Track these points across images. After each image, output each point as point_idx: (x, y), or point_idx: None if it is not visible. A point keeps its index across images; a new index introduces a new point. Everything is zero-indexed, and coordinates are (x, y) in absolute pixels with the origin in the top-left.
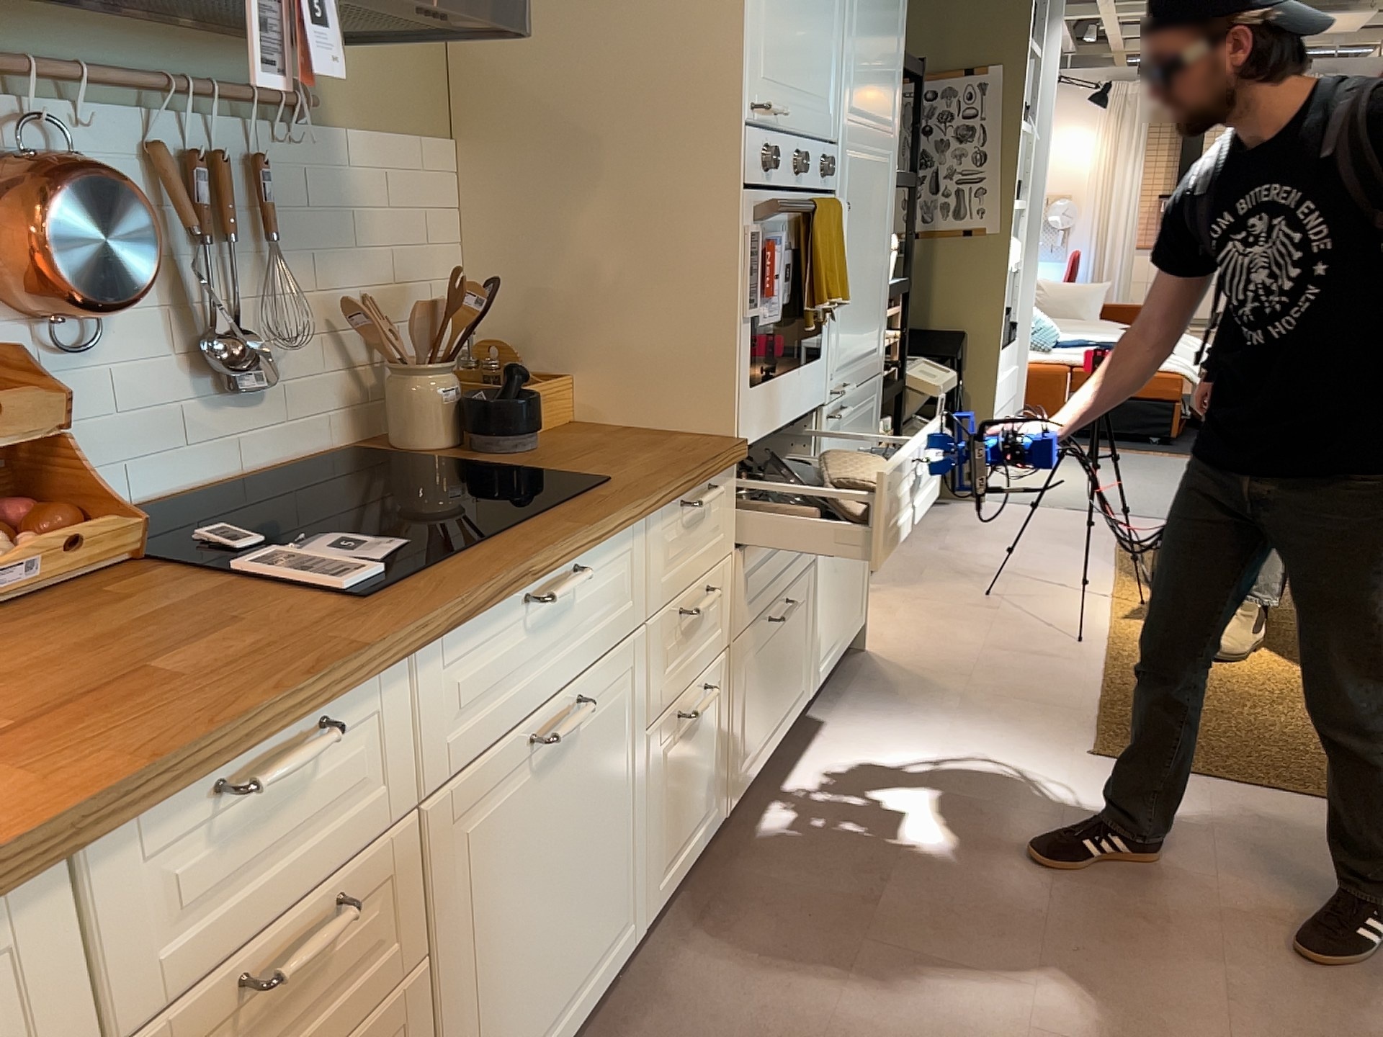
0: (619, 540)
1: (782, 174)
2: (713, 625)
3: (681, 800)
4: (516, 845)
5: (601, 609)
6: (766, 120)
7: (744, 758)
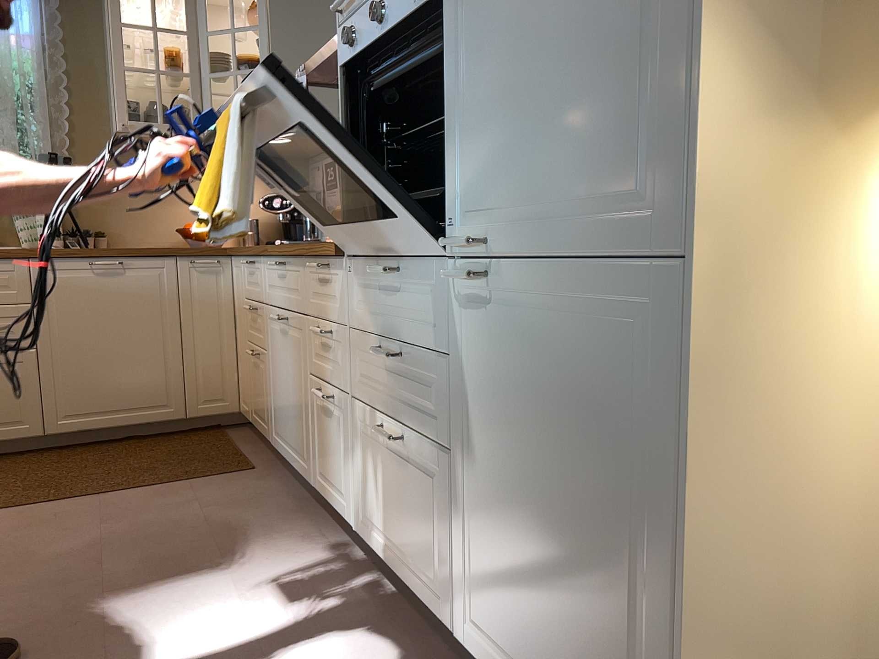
0: (295, 263)
1: (369, 30)
2: (339, 366)
3: (325, 452)
4: (277, 351)
5: (293, 290)
6: (352, 4)
7: (369, 522)
